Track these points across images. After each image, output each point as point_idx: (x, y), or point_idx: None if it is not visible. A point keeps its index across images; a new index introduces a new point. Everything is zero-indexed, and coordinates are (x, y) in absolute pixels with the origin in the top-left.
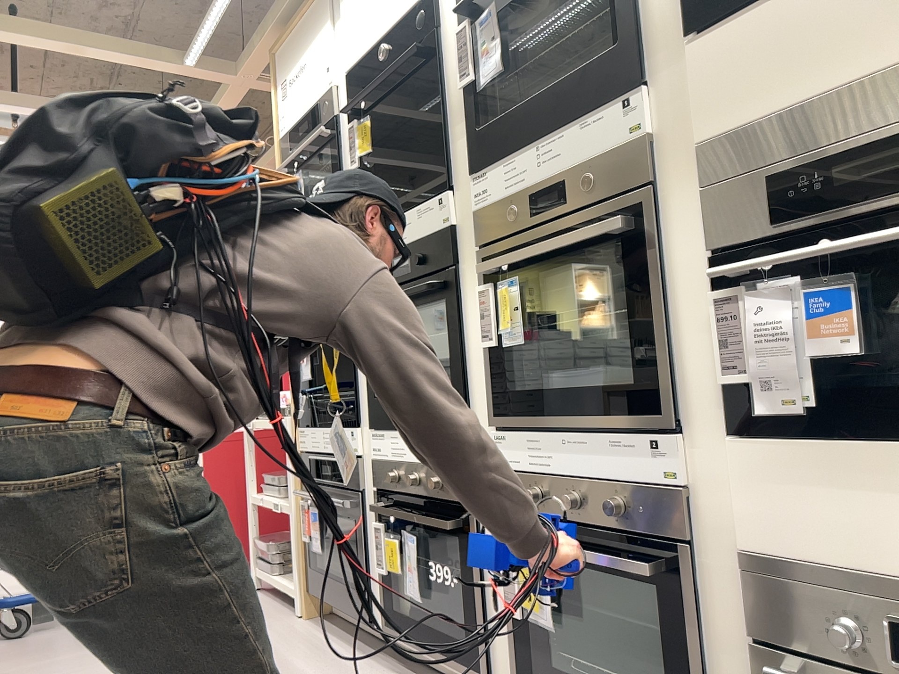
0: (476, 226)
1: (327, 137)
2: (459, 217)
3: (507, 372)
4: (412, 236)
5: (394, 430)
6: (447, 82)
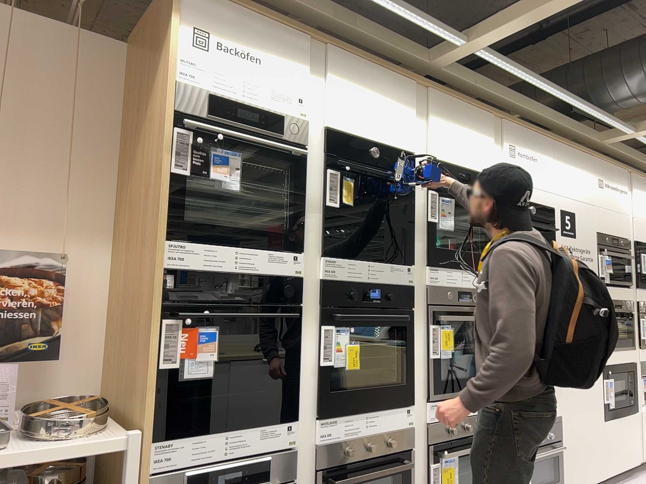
0: (428, 293)
1: (298, 156)
2: (415, 283)
3: (440, 370)
4: (385, 280)
5: (350, 413)
6: (415, 207)
